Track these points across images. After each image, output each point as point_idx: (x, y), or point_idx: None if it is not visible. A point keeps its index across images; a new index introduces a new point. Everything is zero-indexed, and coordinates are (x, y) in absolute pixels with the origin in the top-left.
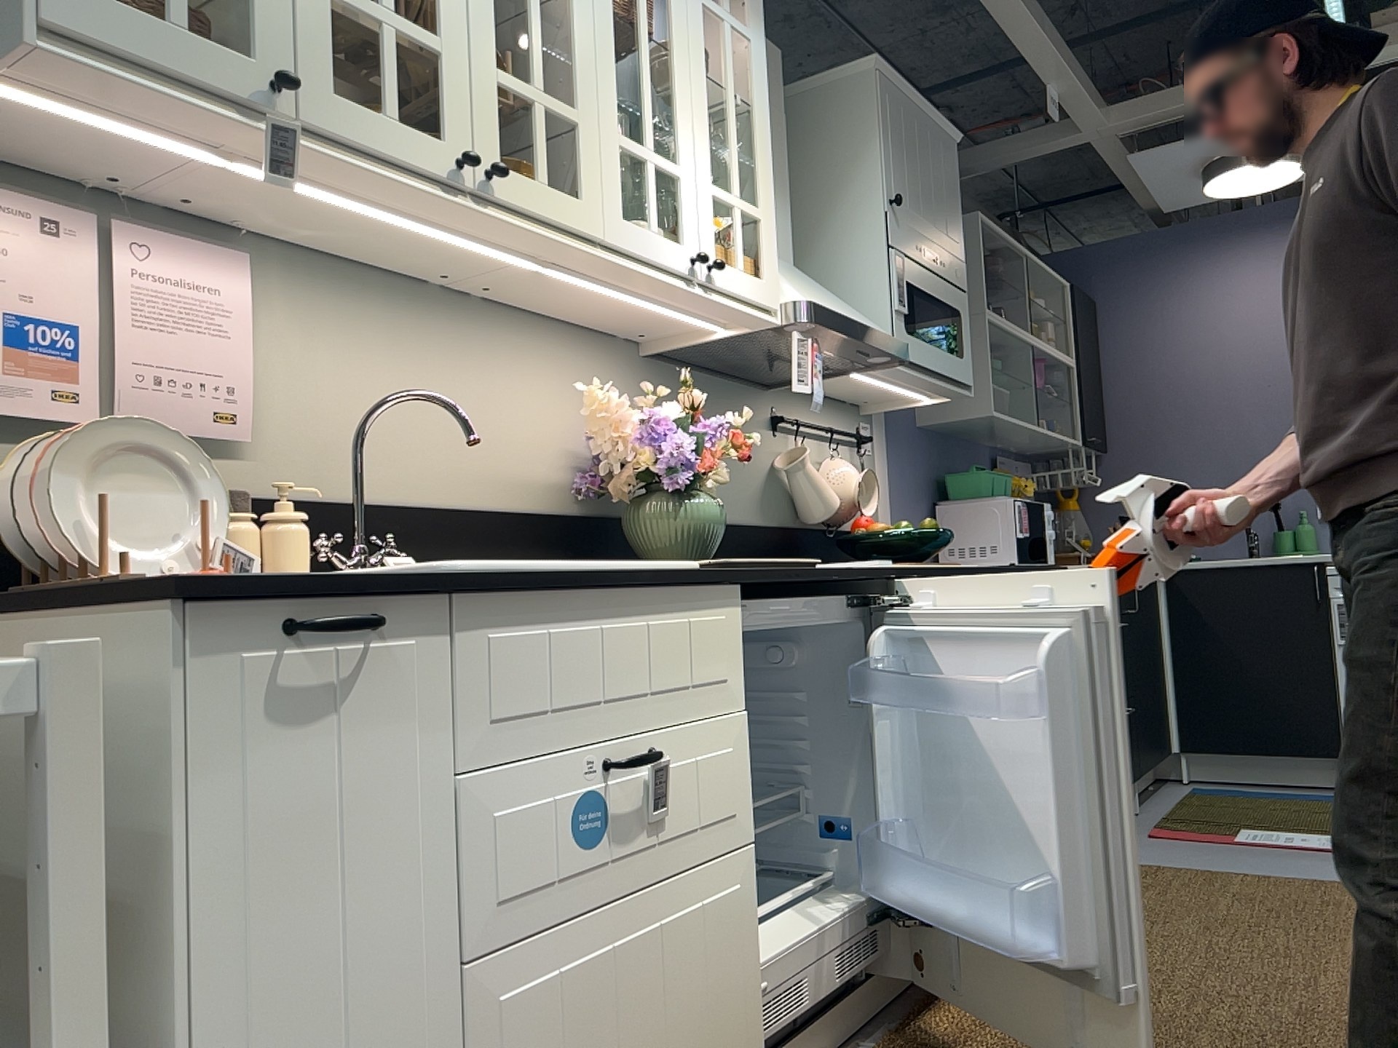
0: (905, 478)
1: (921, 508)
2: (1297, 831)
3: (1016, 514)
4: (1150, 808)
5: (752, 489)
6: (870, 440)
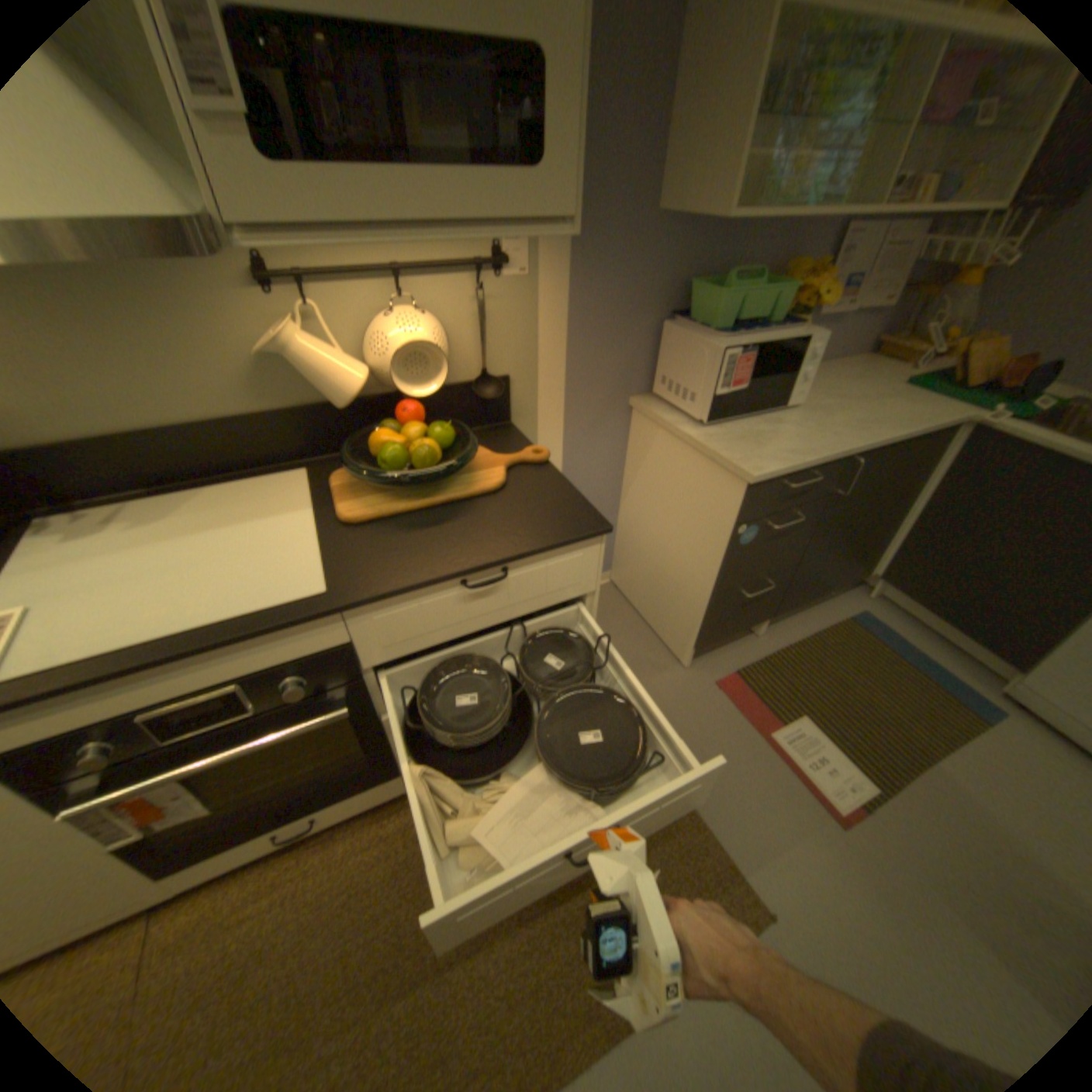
0: (599, 292)
1: (634, 323)
2: (846, 754)
3: (726, 362)
4: (779, 633)
5: (215, 373)
6: (502, 260)
